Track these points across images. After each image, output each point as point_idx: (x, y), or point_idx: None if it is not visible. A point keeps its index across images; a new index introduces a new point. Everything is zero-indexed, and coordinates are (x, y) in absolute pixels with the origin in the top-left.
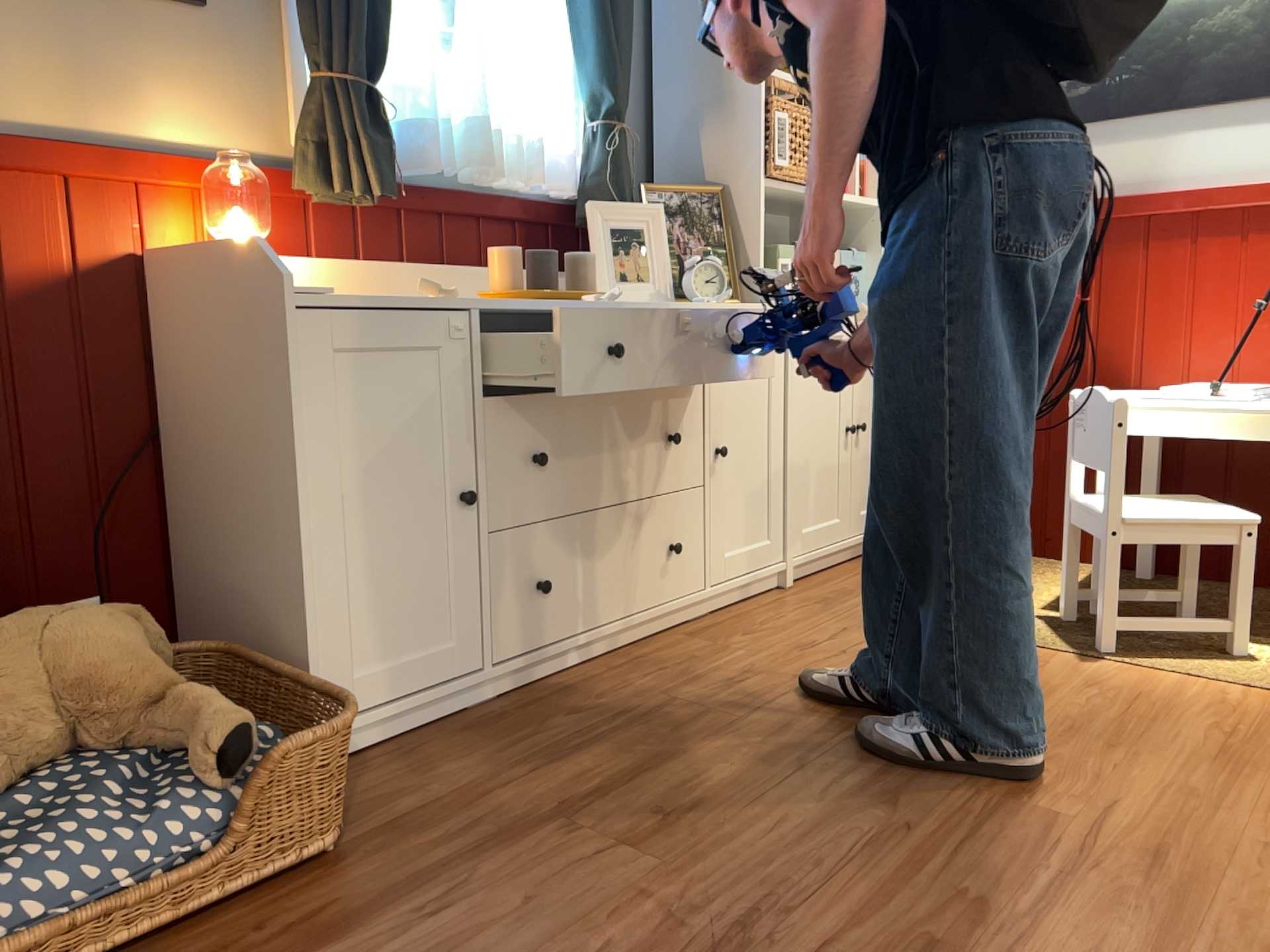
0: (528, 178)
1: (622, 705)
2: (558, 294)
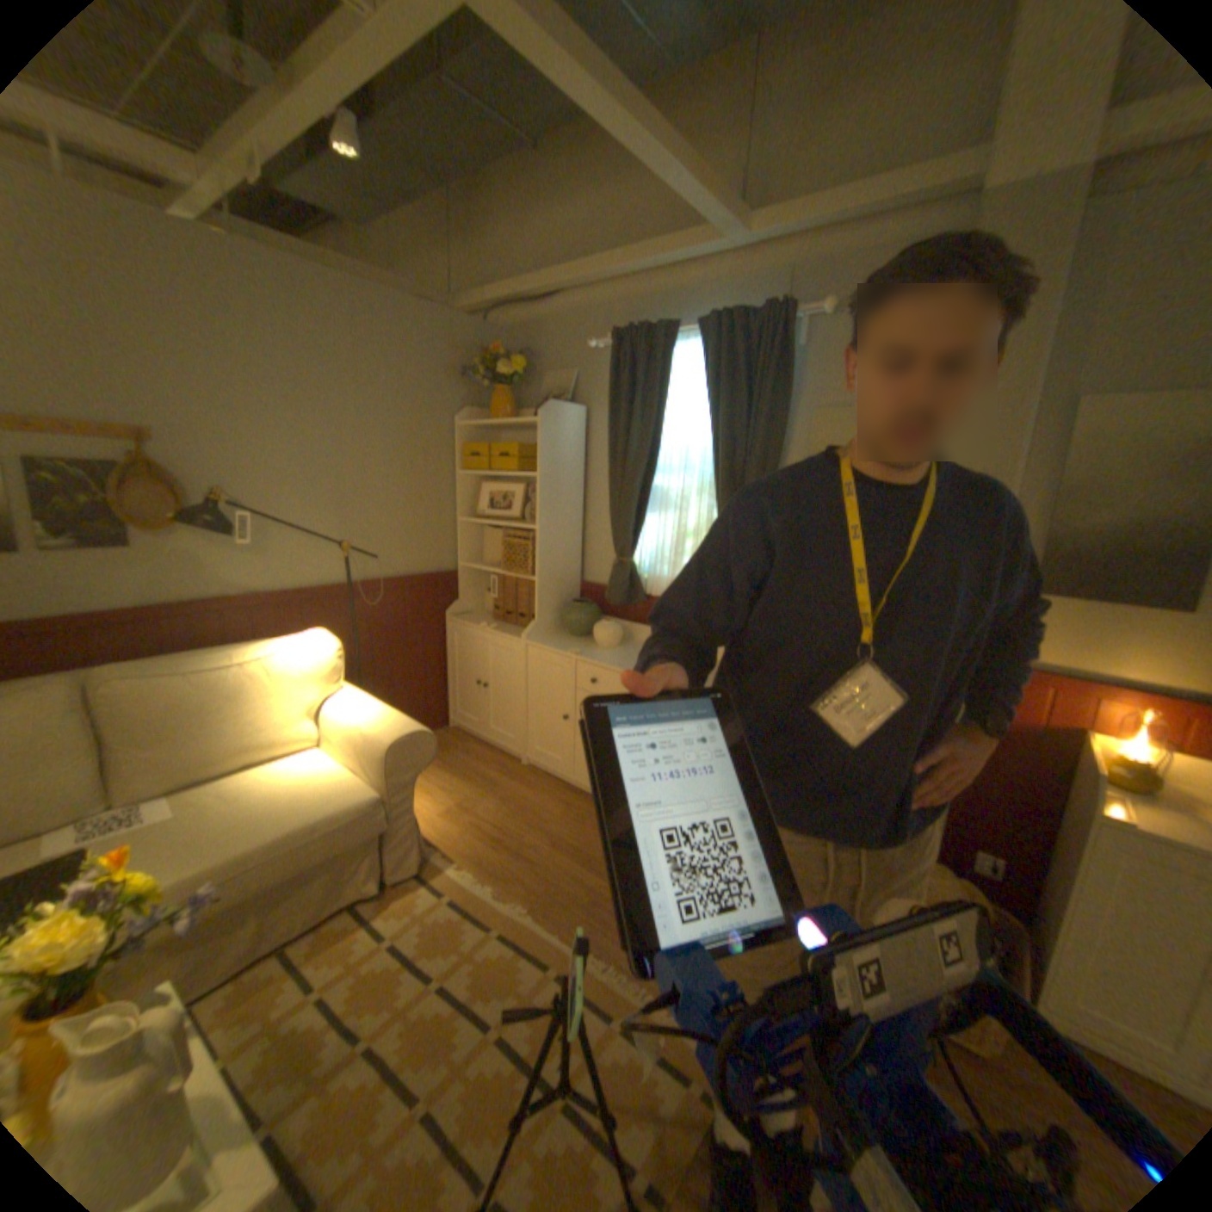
0: None
1: None
2: None
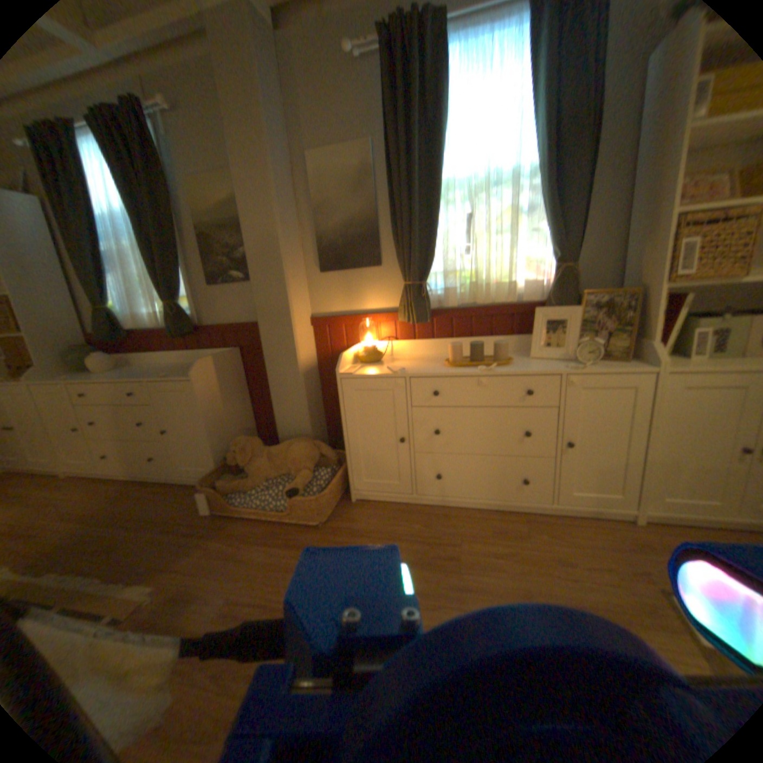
0: (506, 299)
1: (444, 534)
2: (471, 364)
